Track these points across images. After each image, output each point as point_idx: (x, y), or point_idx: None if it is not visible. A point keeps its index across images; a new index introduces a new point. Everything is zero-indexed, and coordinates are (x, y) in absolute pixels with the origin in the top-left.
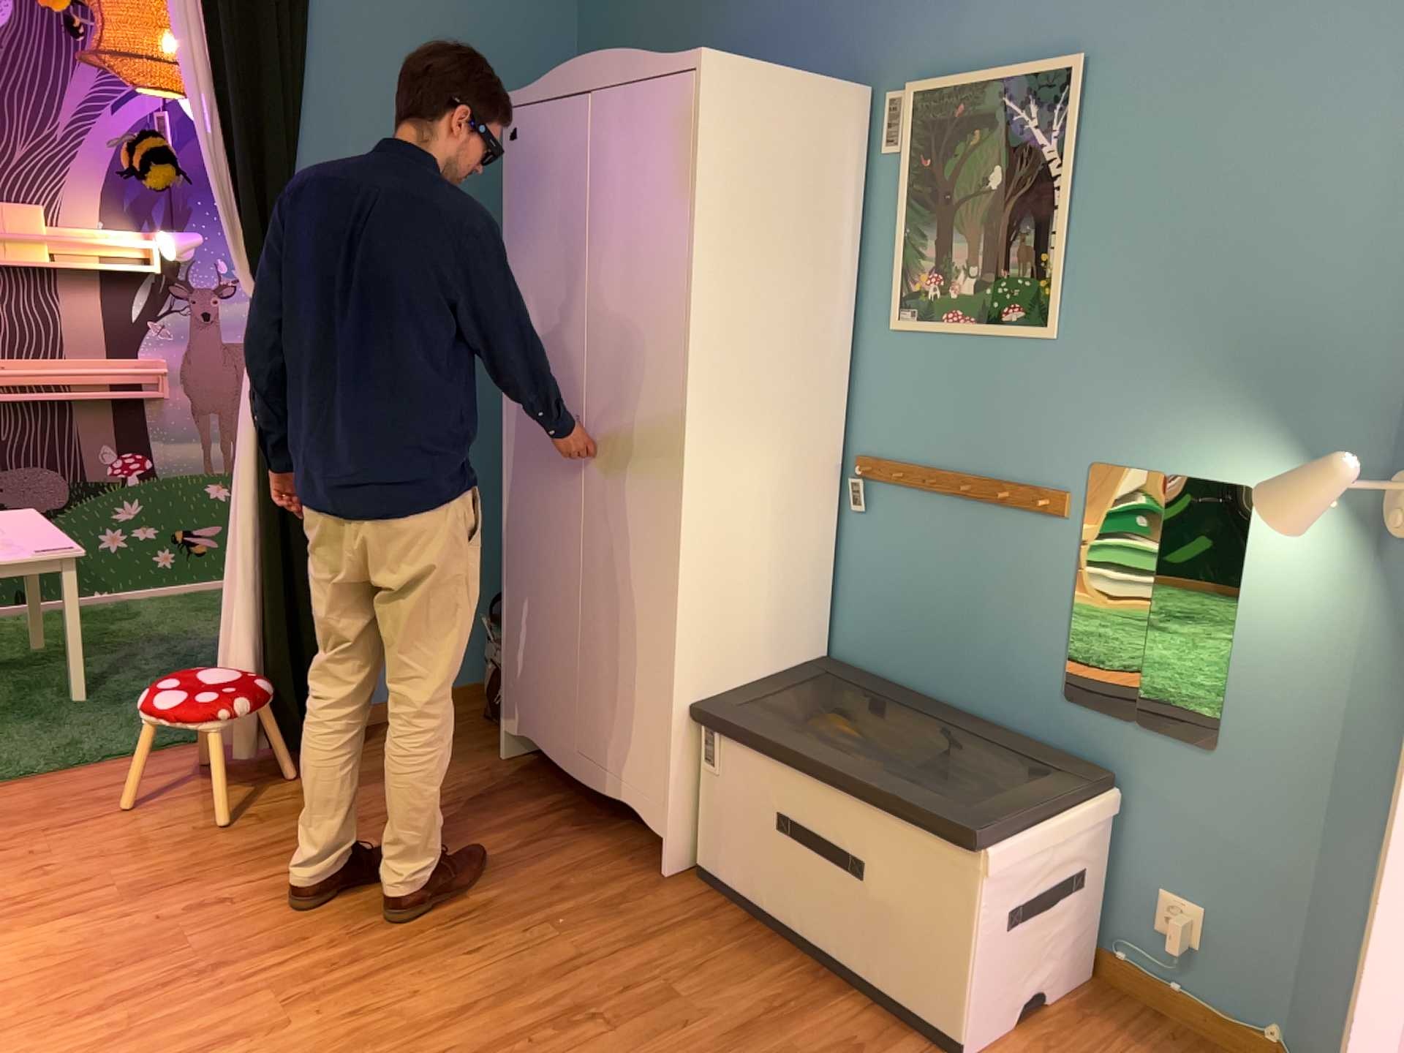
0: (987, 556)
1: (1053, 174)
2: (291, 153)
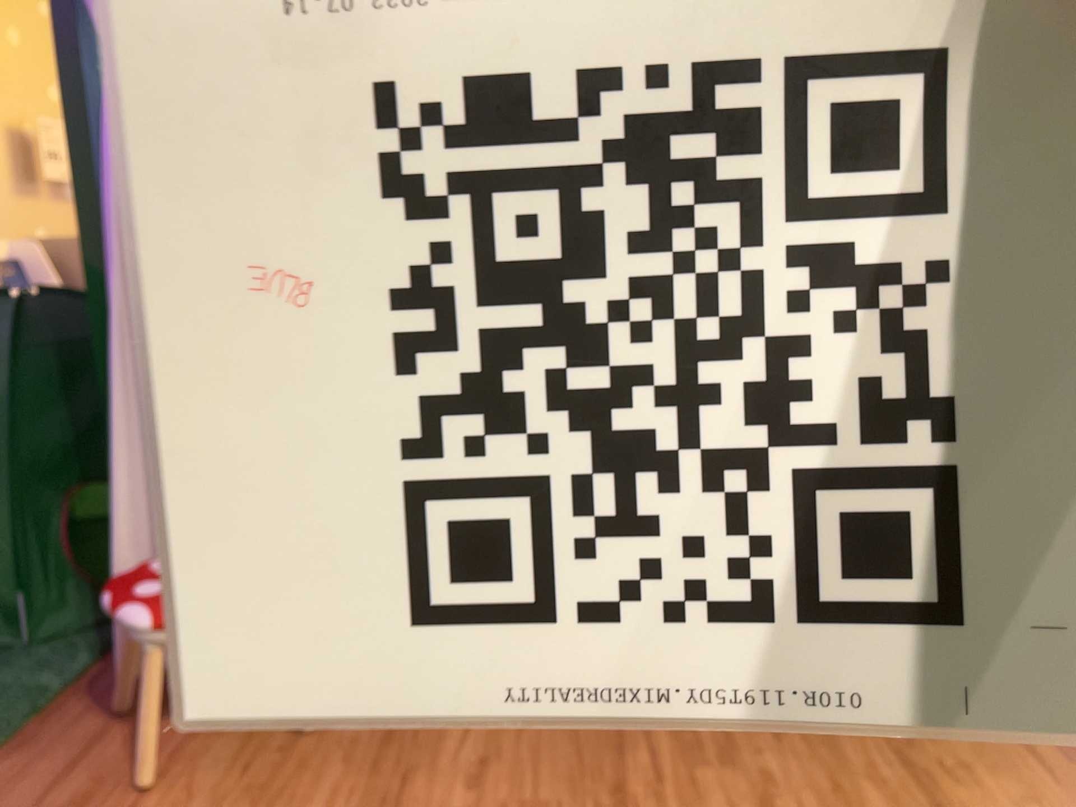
0: None
1: None
2: None
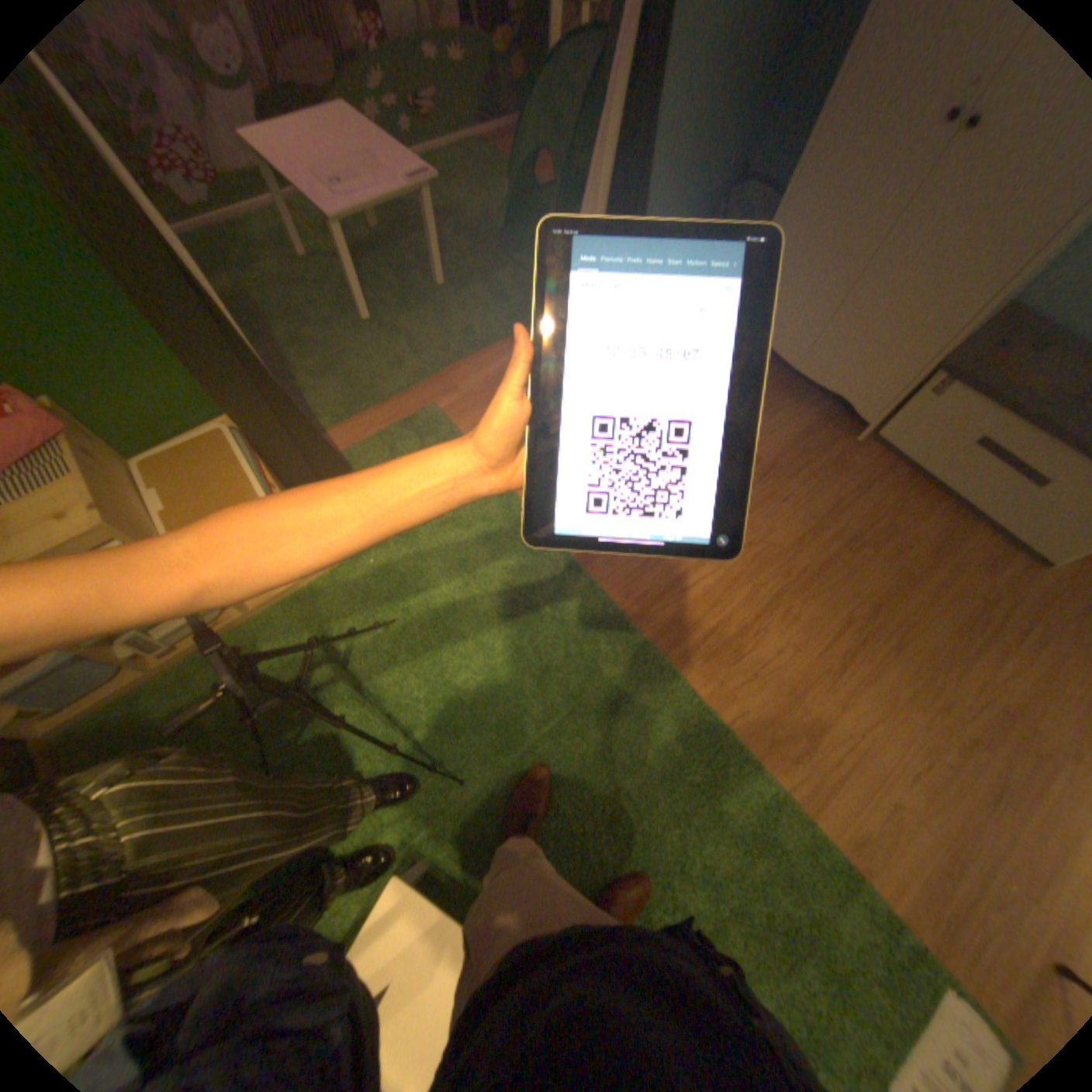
0: None
1: None
2: None
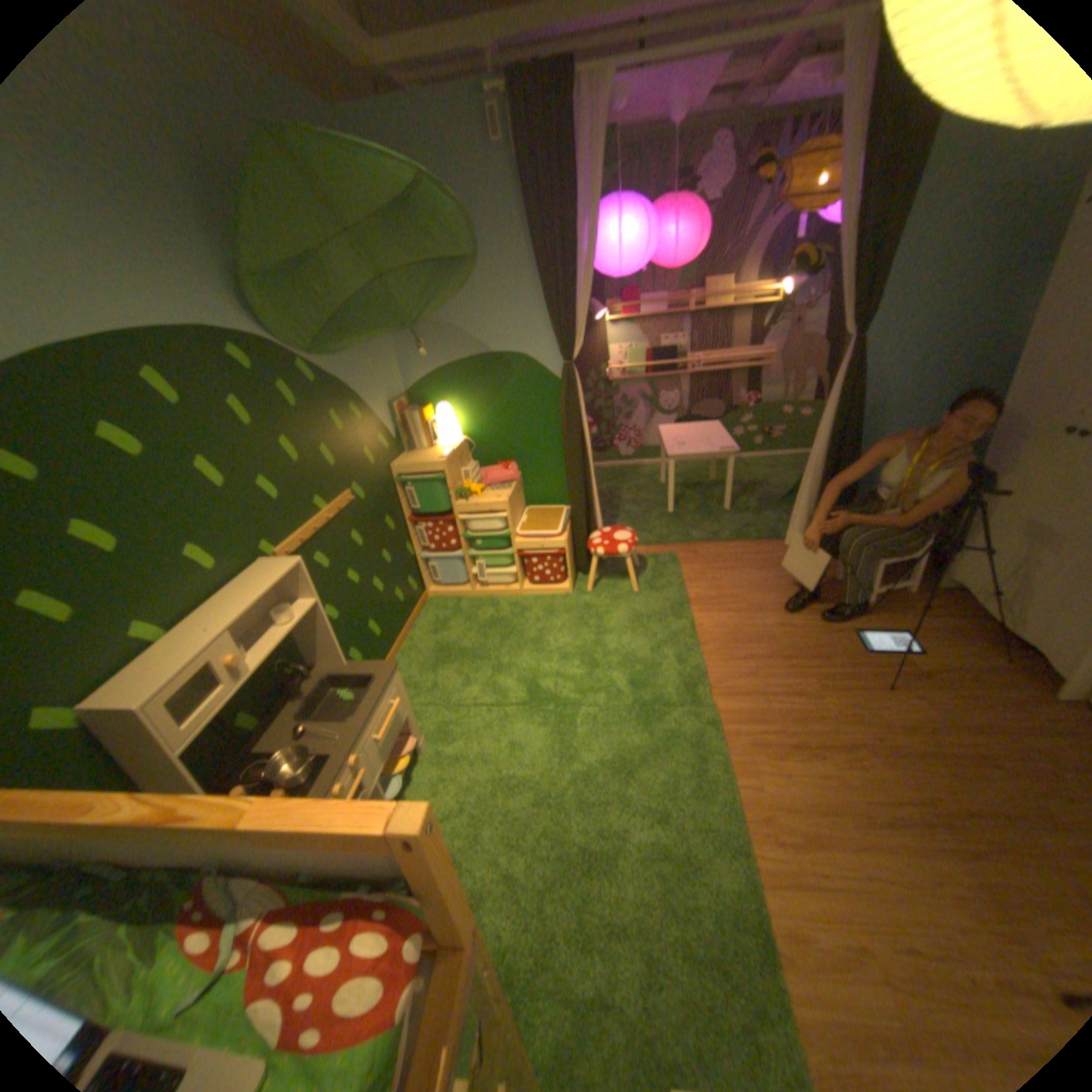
0: None
1: None
2: (893, 245)
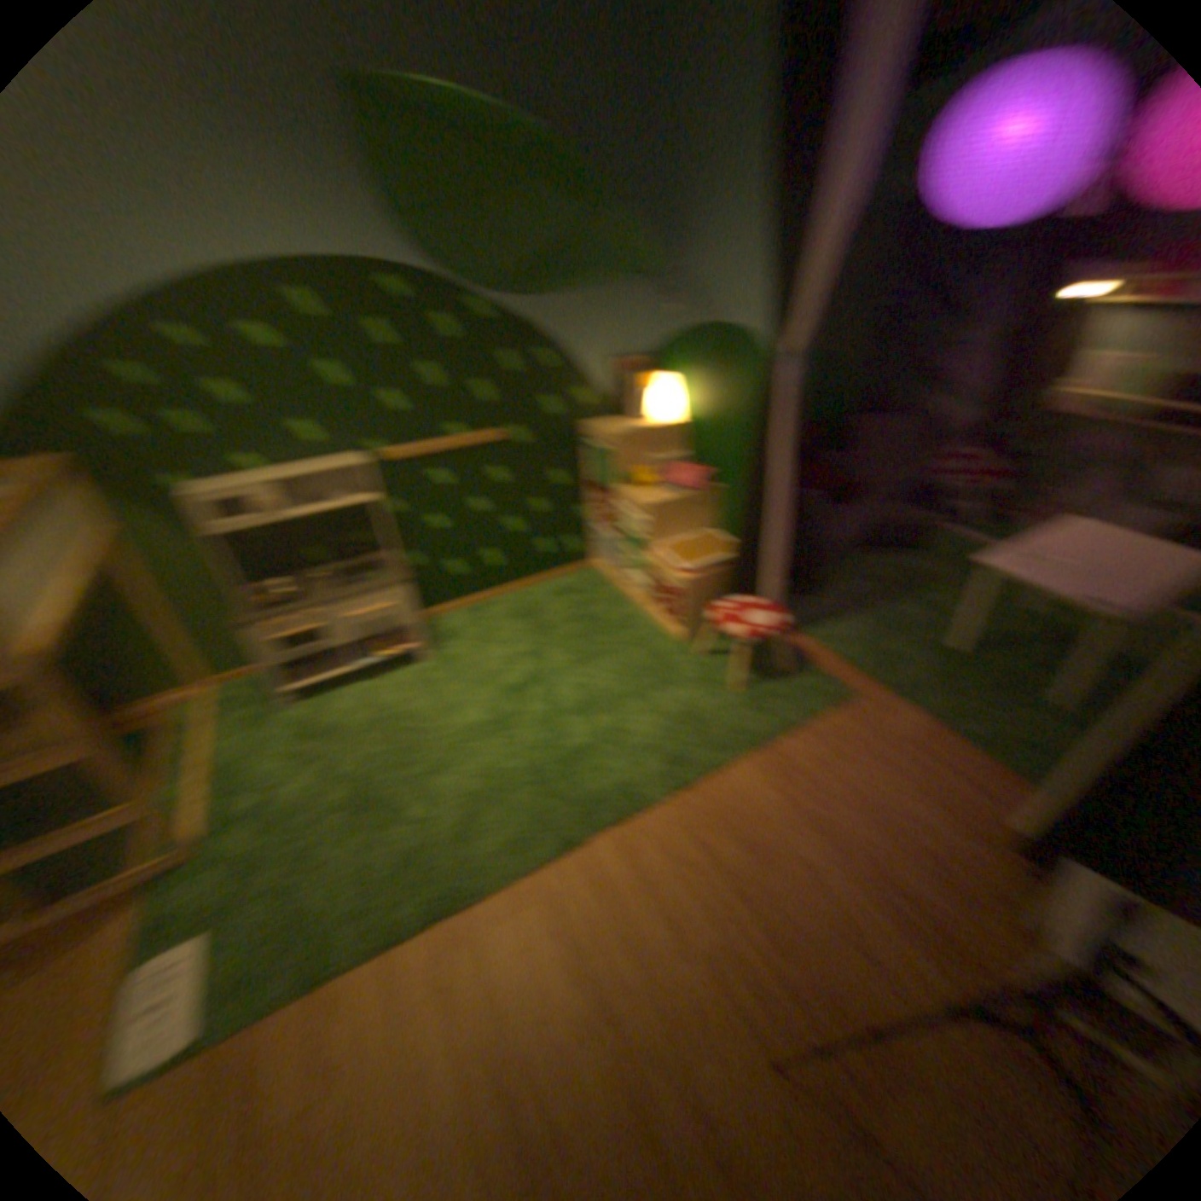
0: None
1: None
2: None
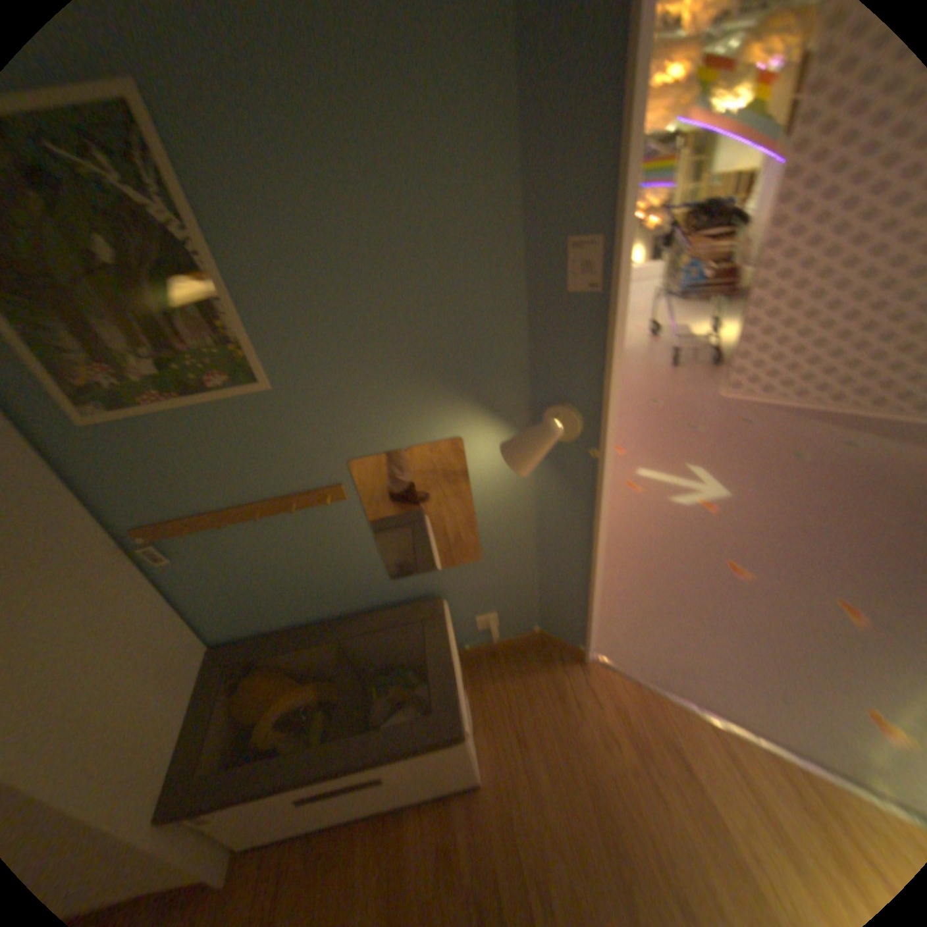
0: (296, 540)
1: (175, 232)
2: None
